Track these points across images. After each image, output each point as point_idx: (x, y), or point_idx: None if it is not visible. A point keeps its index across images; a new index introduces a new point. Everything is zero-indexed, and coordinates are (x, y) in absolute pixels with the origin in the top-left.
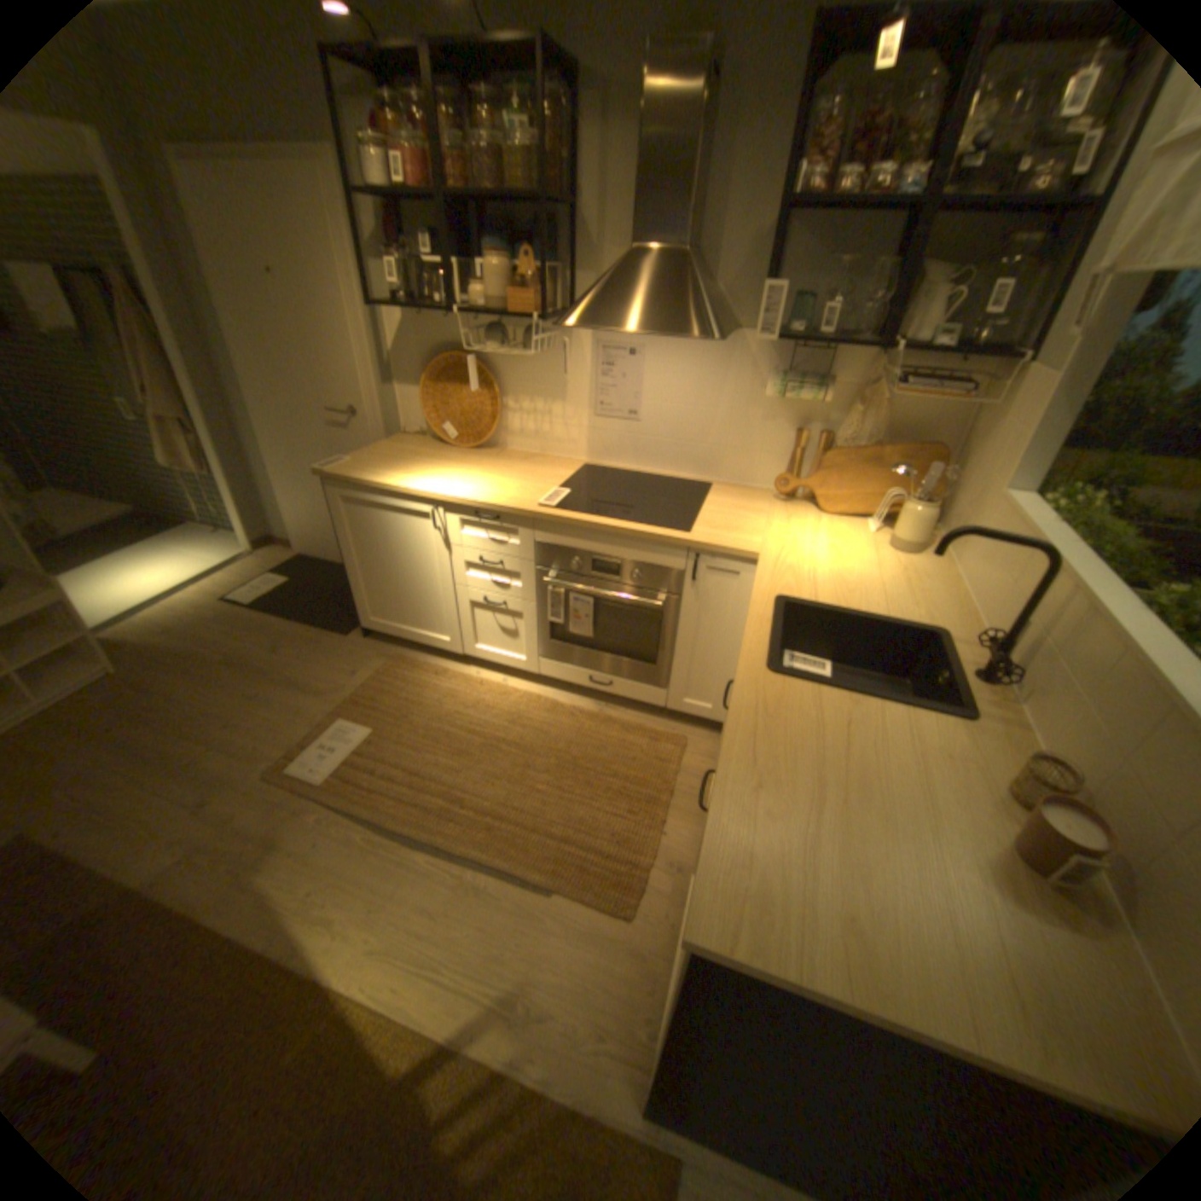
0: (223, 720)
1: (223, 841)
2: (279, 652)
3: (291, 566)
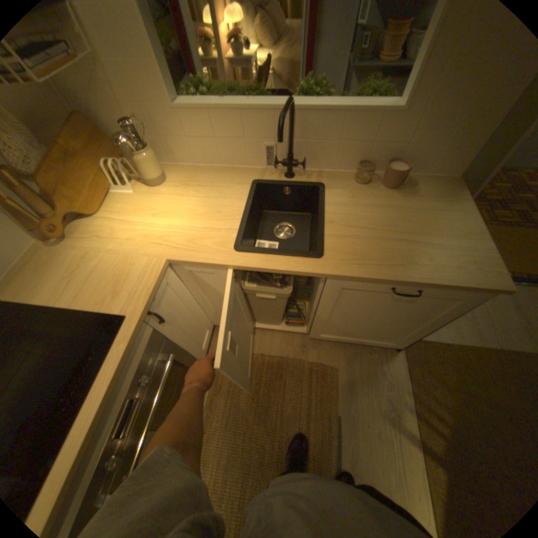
0: None
1: None
2: None
3: None
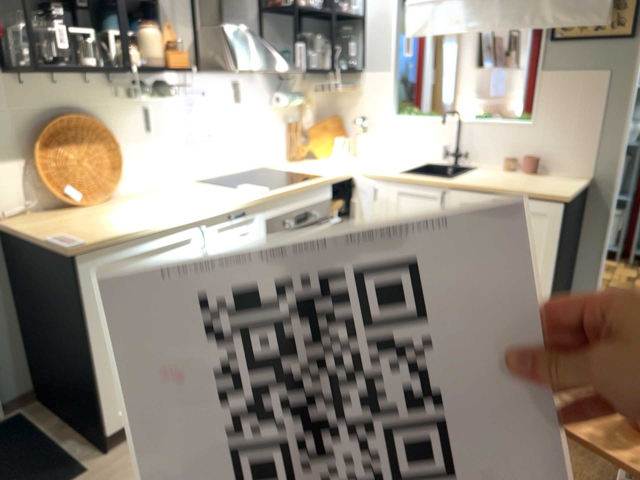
0: None
1: None
2: None
3: None
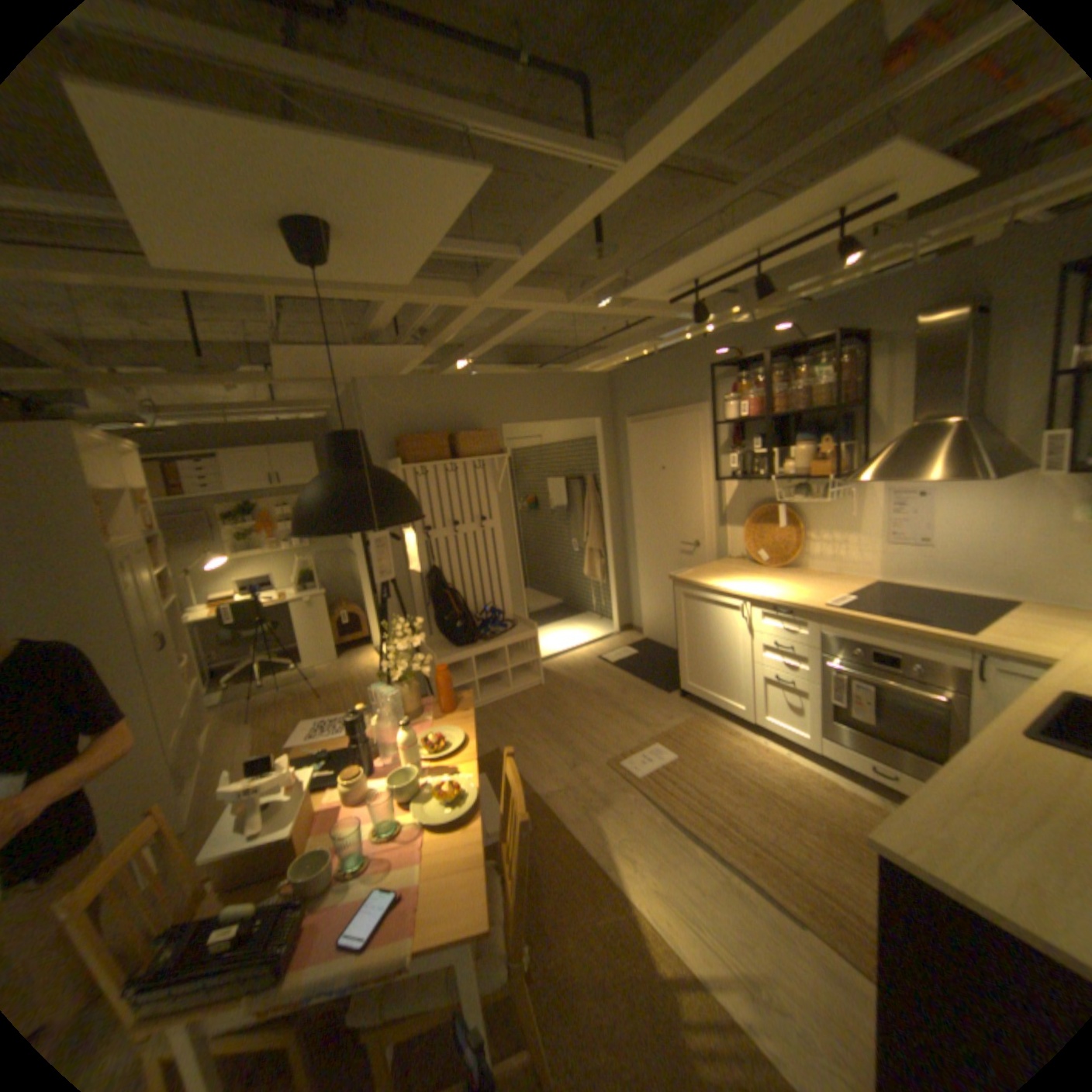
0: (590, 724)
1: (581, 789)
2: (626, 694)
3: (640, 644)
